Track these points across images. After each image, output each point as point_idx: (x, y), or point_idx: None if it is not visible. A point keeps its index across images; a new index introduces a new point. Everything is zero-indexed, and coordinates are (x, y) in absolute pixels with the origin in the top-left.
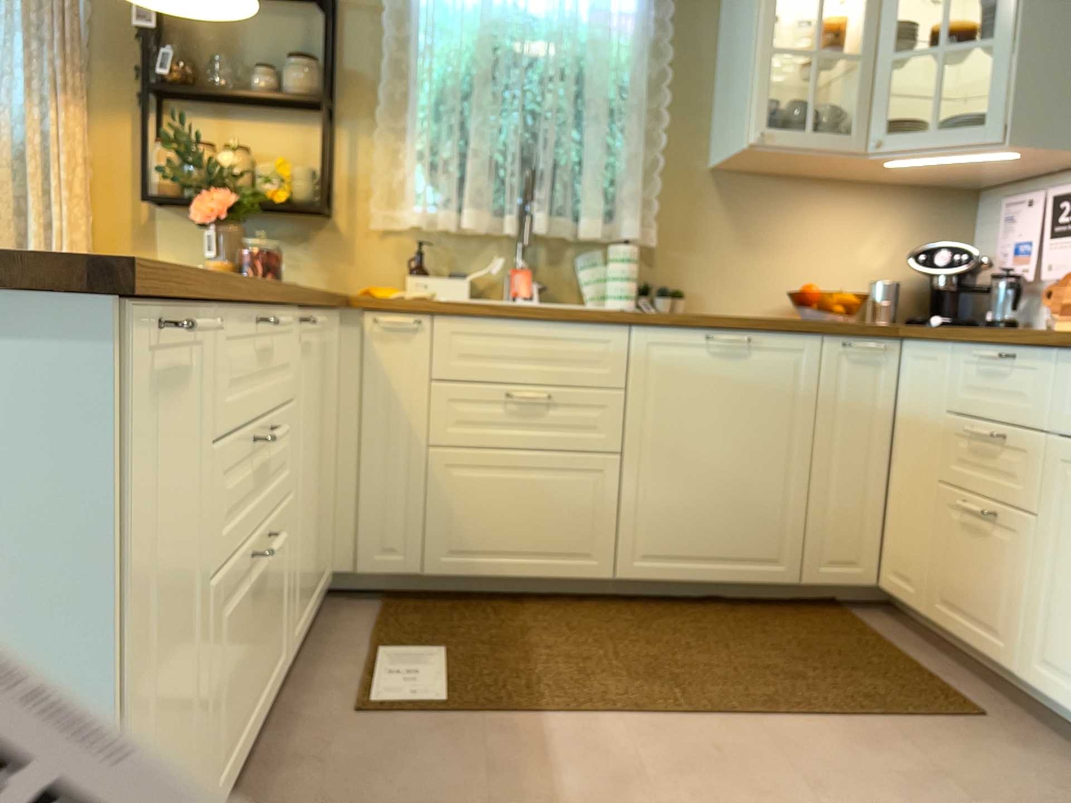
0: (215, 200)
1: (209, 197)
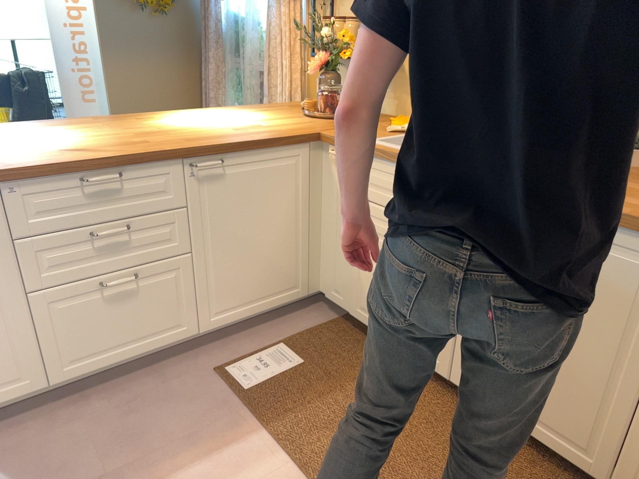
0: (315, 60)
1: (317, 57)
